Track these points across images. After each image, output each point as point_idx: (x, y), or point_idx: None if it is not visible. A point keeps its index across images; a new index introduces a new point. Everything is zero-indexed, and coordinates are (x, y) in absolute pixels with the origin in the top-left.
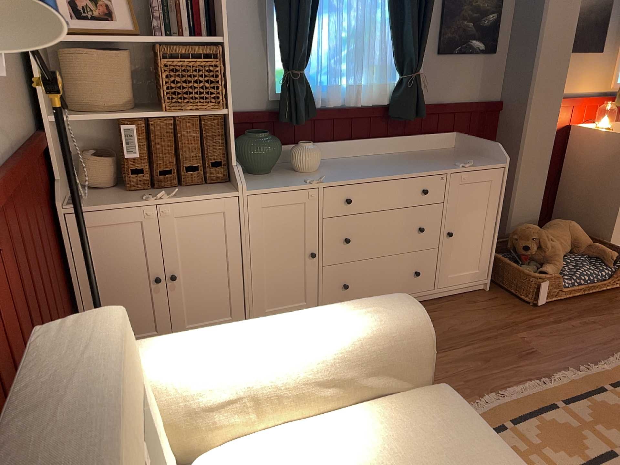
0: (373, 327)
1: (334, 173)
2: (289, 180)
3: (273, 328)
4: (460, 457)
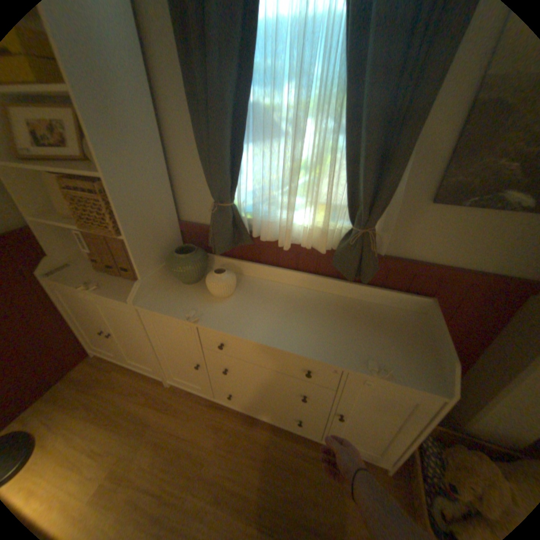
0: None
1: (236, 308)
2: (186, 304)
3: None
4: None
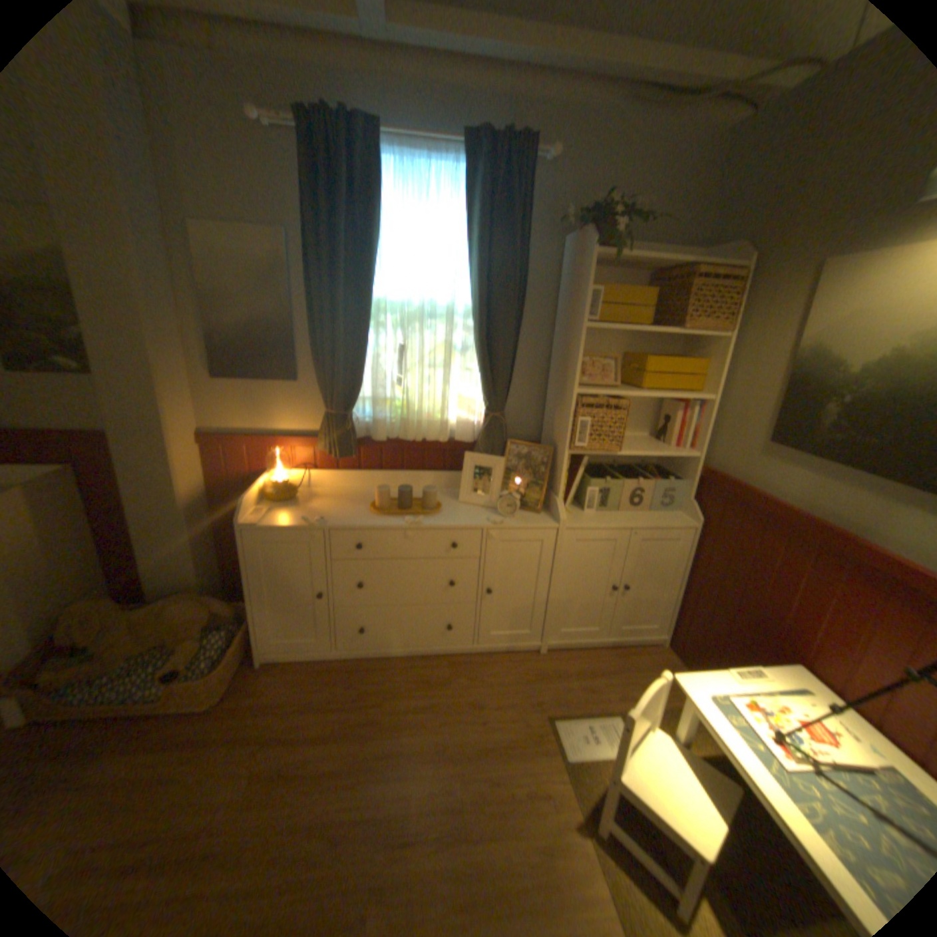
0: None
1: None
2: None
3: None
4: None
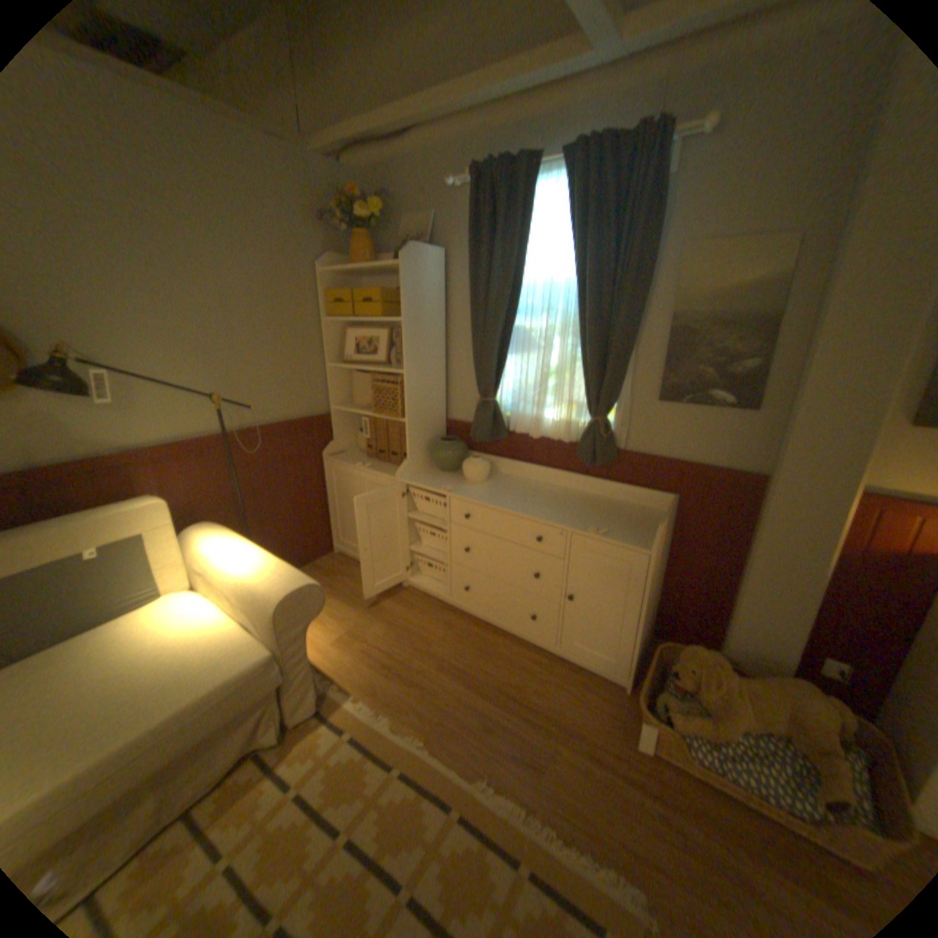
0: (257, 586)
1: (484, 490)
2: (442, 483)
3: (240, 555)
4: (182, 678)
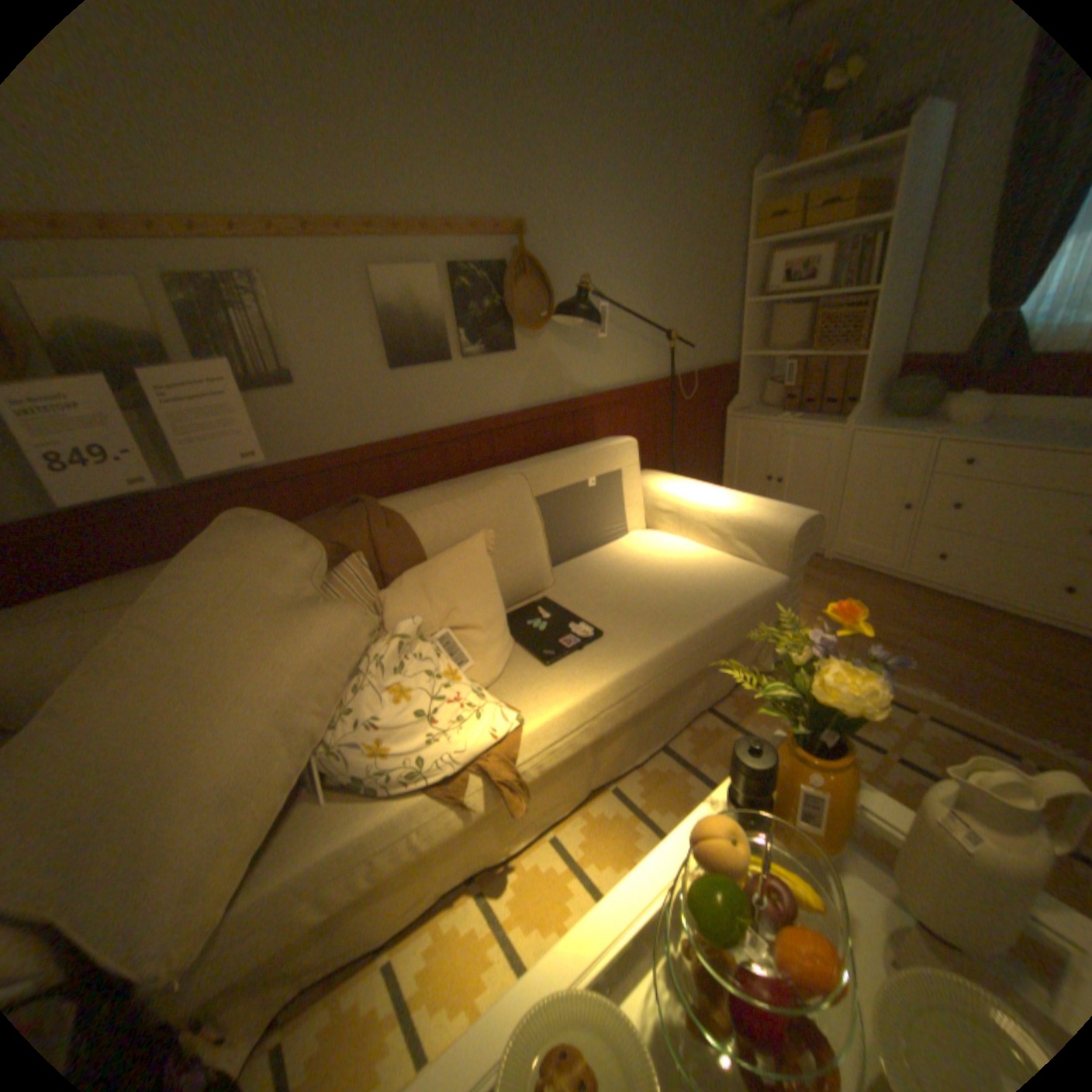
0: (760, 514)
1: (991, 431)
2: (916, 427)
3: (716, 491)
4: (720, 586)
